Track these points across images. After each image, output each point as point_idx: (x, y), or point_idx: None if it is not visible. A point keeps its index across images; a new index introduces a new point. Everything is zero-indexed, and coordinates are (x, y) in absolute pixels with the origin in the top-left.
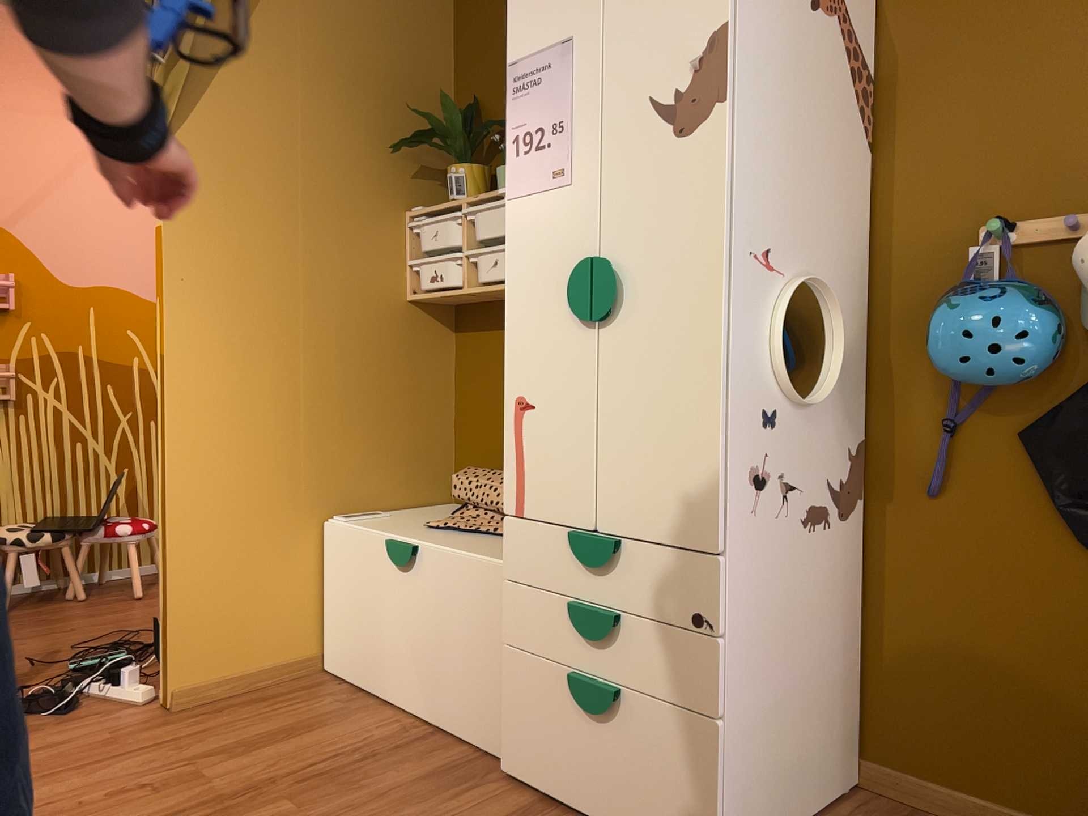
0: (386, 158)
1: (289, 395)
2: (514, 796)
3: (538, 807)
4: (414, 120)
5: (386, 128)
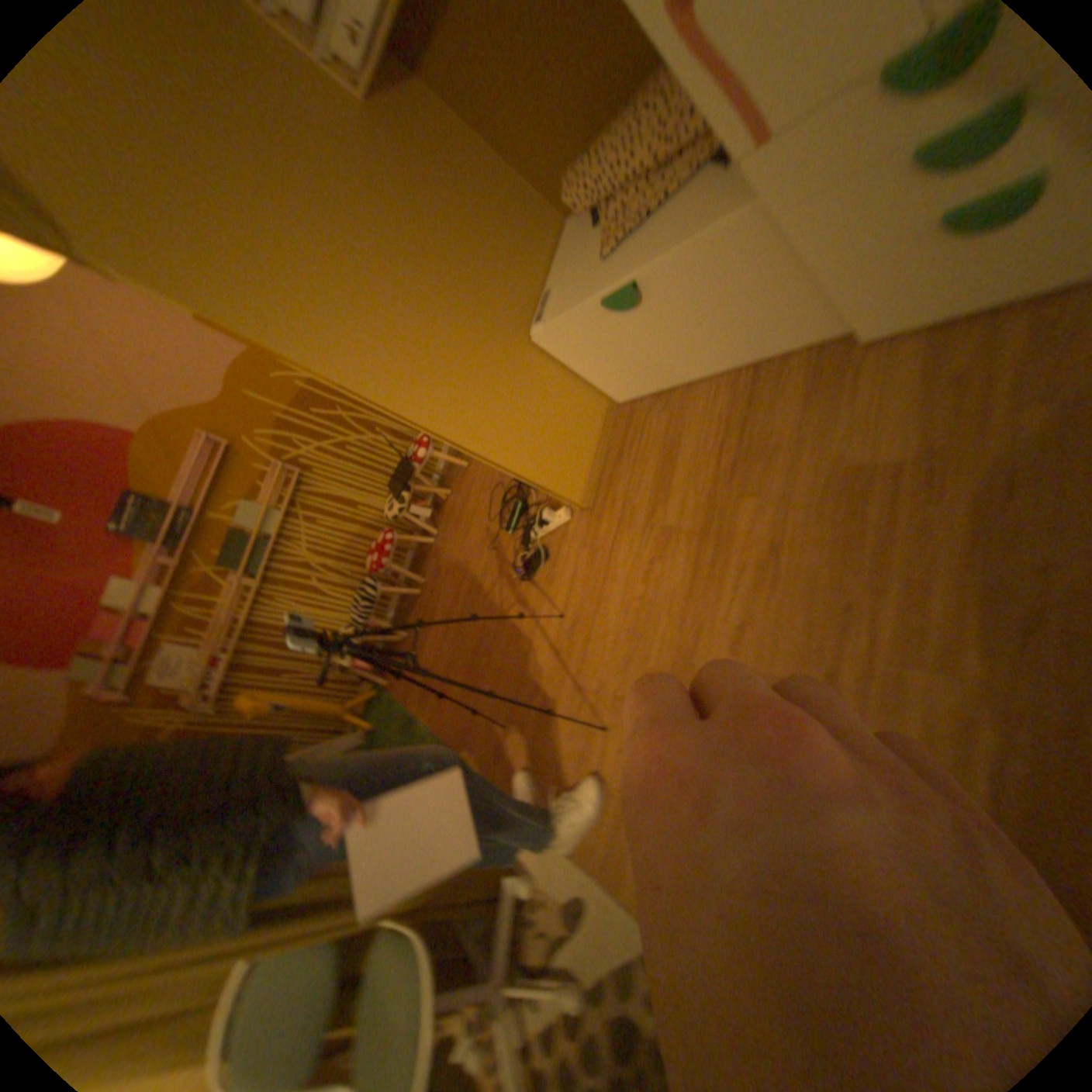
0: None
1: (418, 298)
2: (900, 348)
3: (936, 336)
4: None
5: None
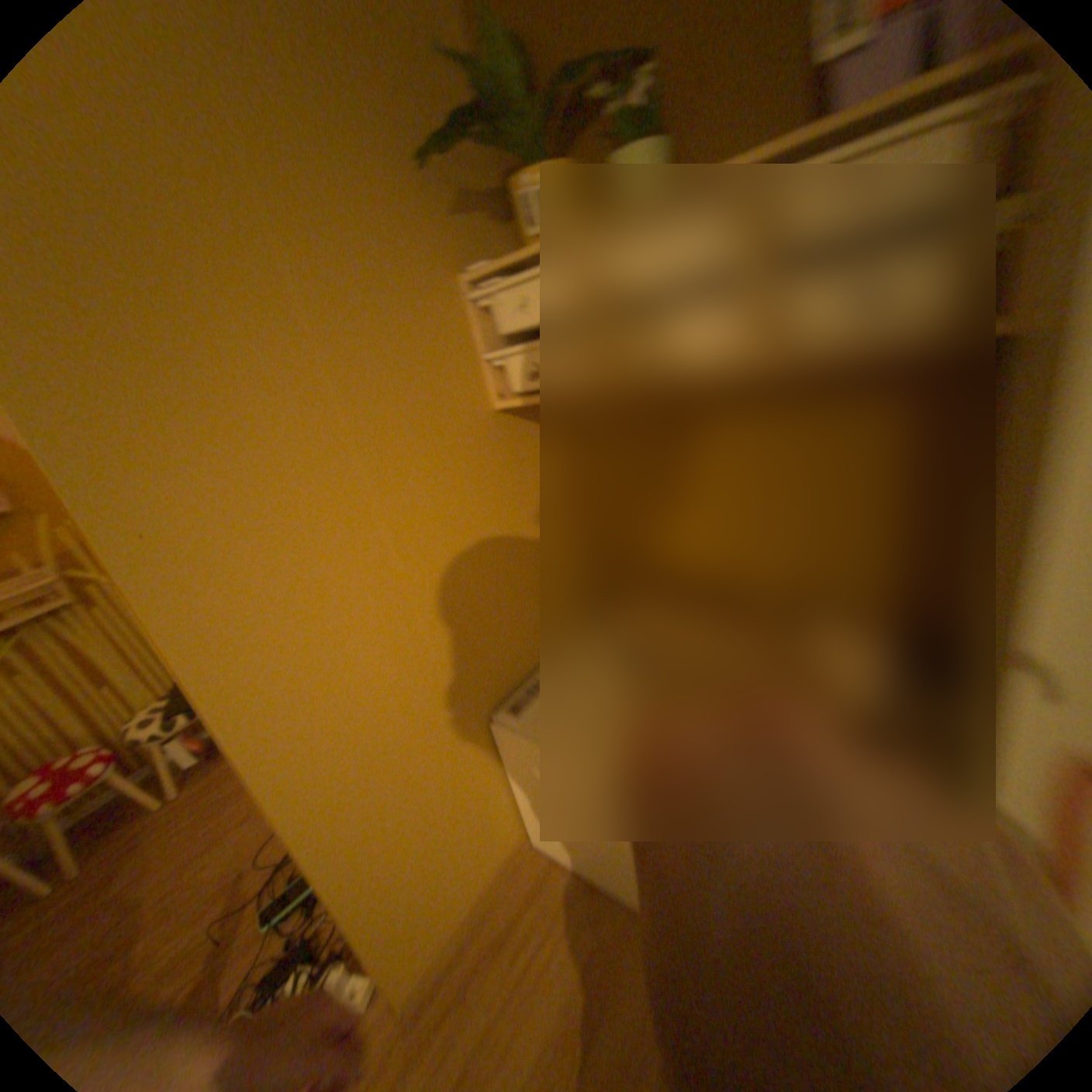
0: (406, 180)
1: (400, 612)
2: None
3: None
4: (424, 97)
5: (388, 118)
